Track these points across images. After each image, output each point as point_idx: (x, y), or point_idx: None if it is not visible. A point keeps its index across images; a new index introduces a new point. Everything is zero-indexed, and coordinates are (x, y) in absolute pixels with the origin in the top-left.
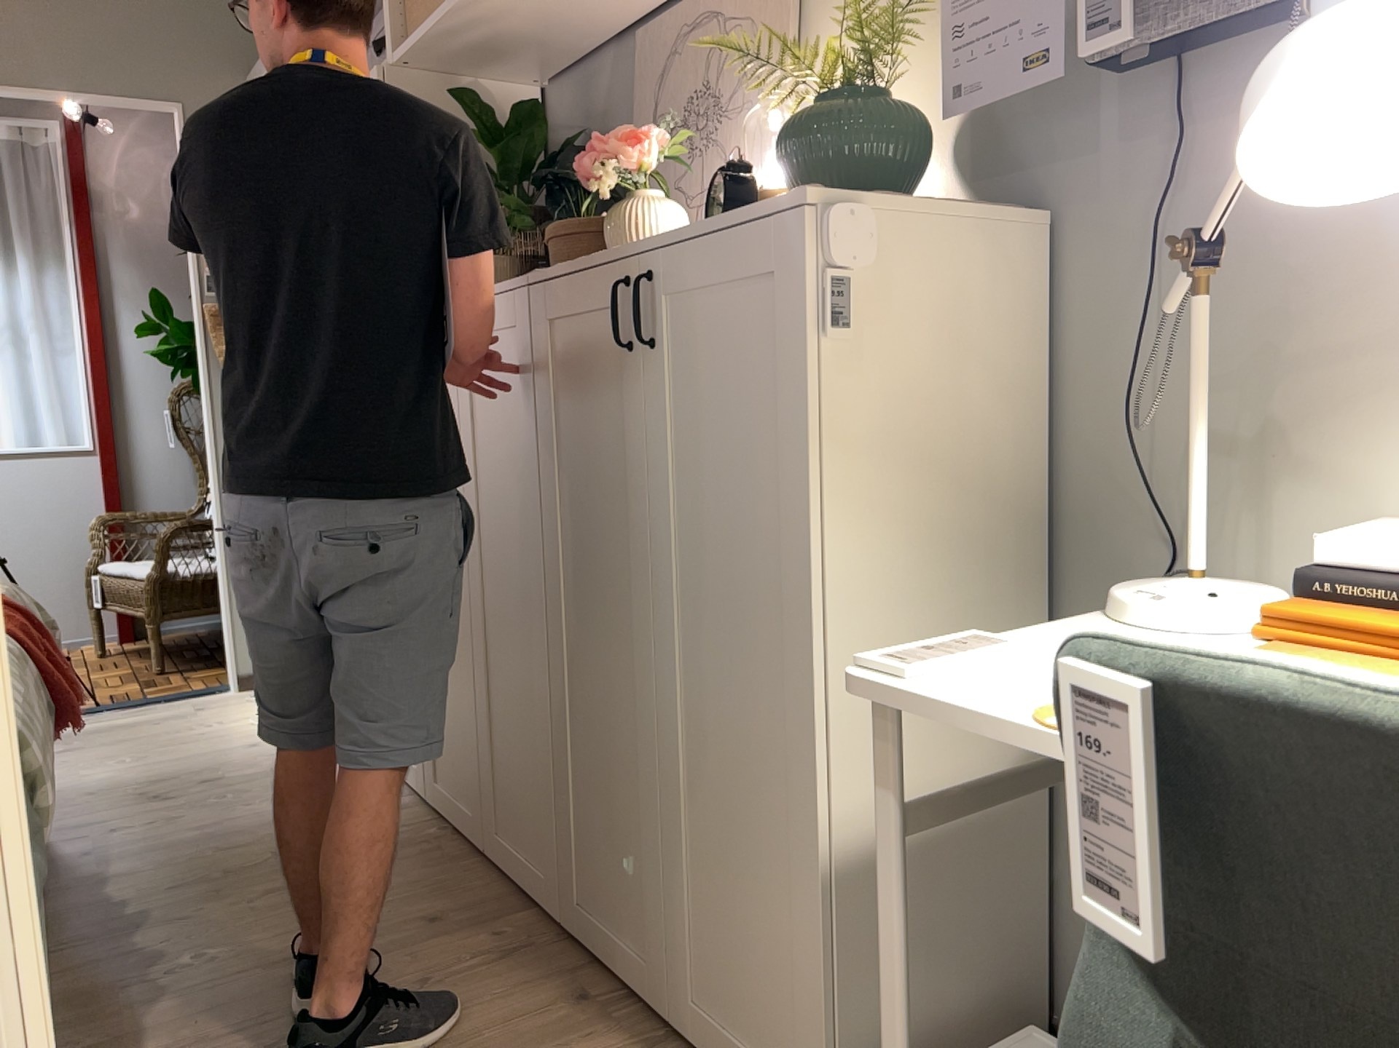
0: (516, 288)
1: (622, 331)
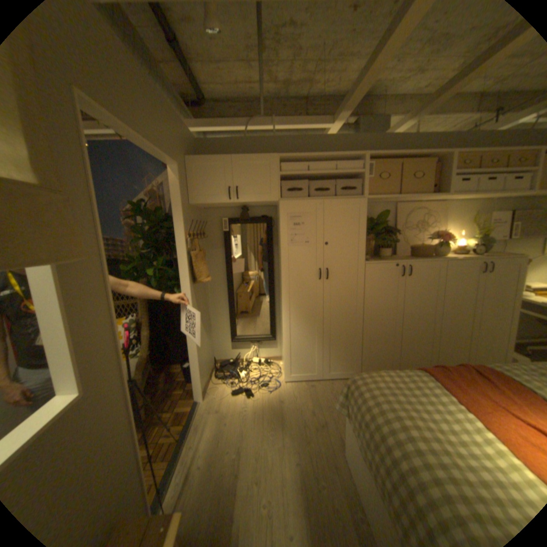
0: (442, 261)
1: (482, 270)
